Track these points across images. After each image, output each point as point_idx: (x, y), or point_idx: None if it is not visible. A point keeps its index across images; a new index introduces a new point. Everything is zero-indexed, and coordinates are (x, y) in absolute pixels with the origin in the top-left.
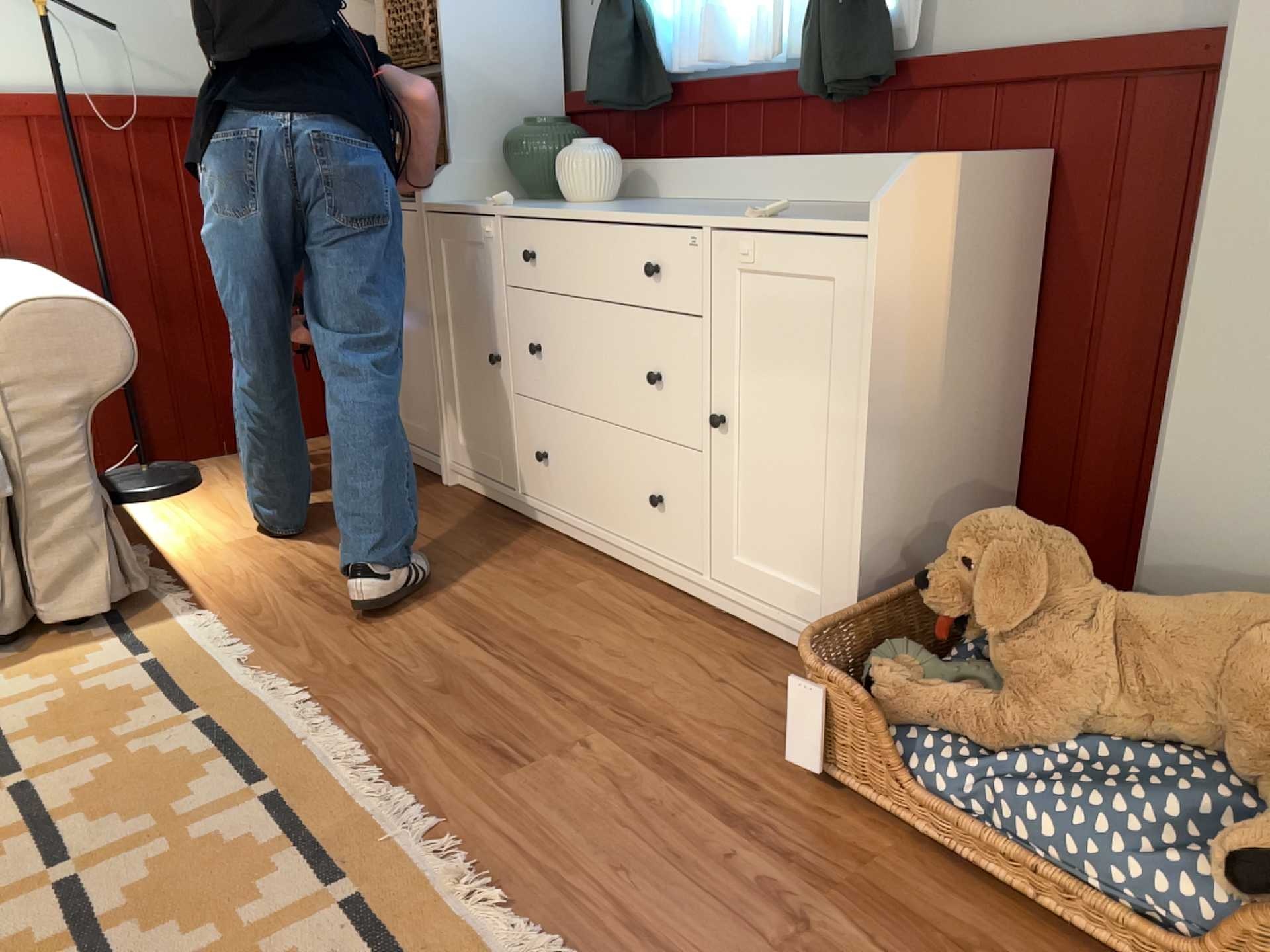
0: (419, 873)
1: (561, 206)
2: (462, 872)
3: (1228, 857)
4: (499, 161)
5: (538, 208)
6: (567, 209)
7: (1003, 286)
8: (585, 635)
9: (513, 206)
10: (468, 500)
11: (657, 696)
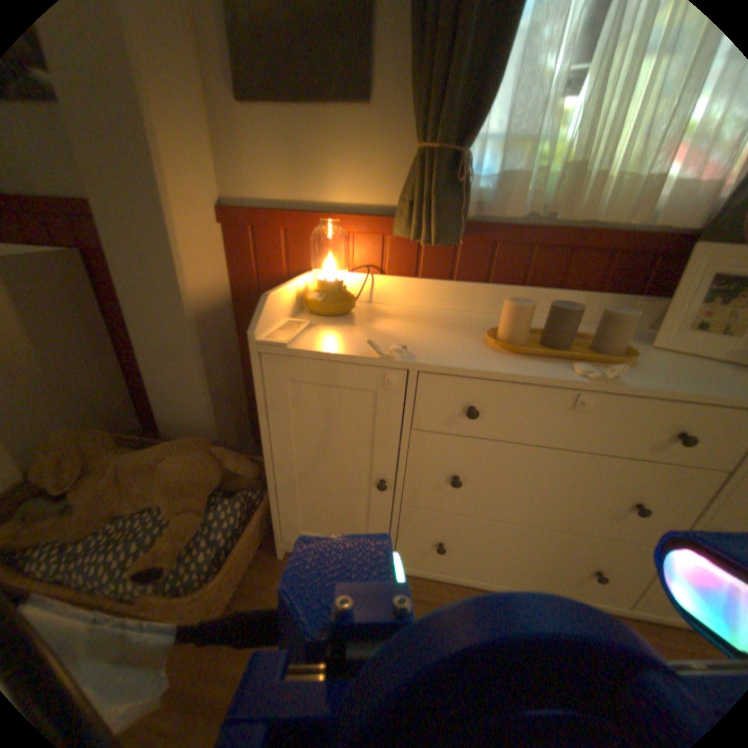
0: None
1: None
2: None
3: (136, 575)
4: None
5: None
6: None
7: (74, 314)
8: None
9: None
10: None
11: None
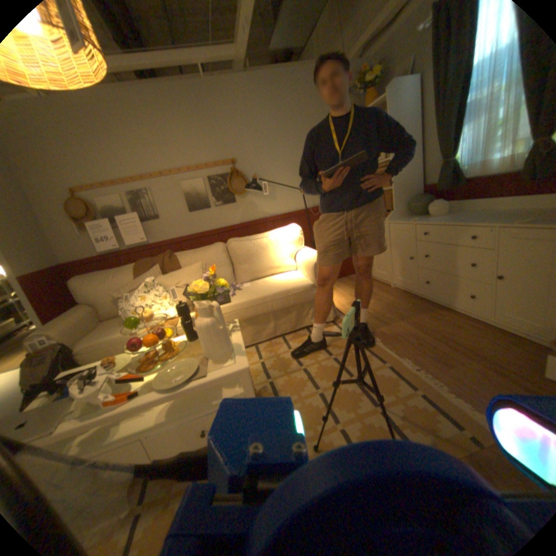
0: (438, 392)
1: (432, 218)
2: (450, 393)
3: None
4: (406, 206)
5: (427, 220)
6: (438, 220)
7: None
8: (455, 332)
9: (418, 220)
10: (401, 292)
11: (487, 352)
